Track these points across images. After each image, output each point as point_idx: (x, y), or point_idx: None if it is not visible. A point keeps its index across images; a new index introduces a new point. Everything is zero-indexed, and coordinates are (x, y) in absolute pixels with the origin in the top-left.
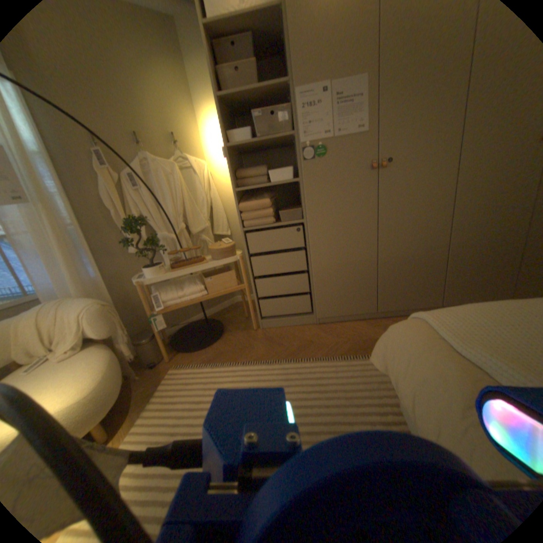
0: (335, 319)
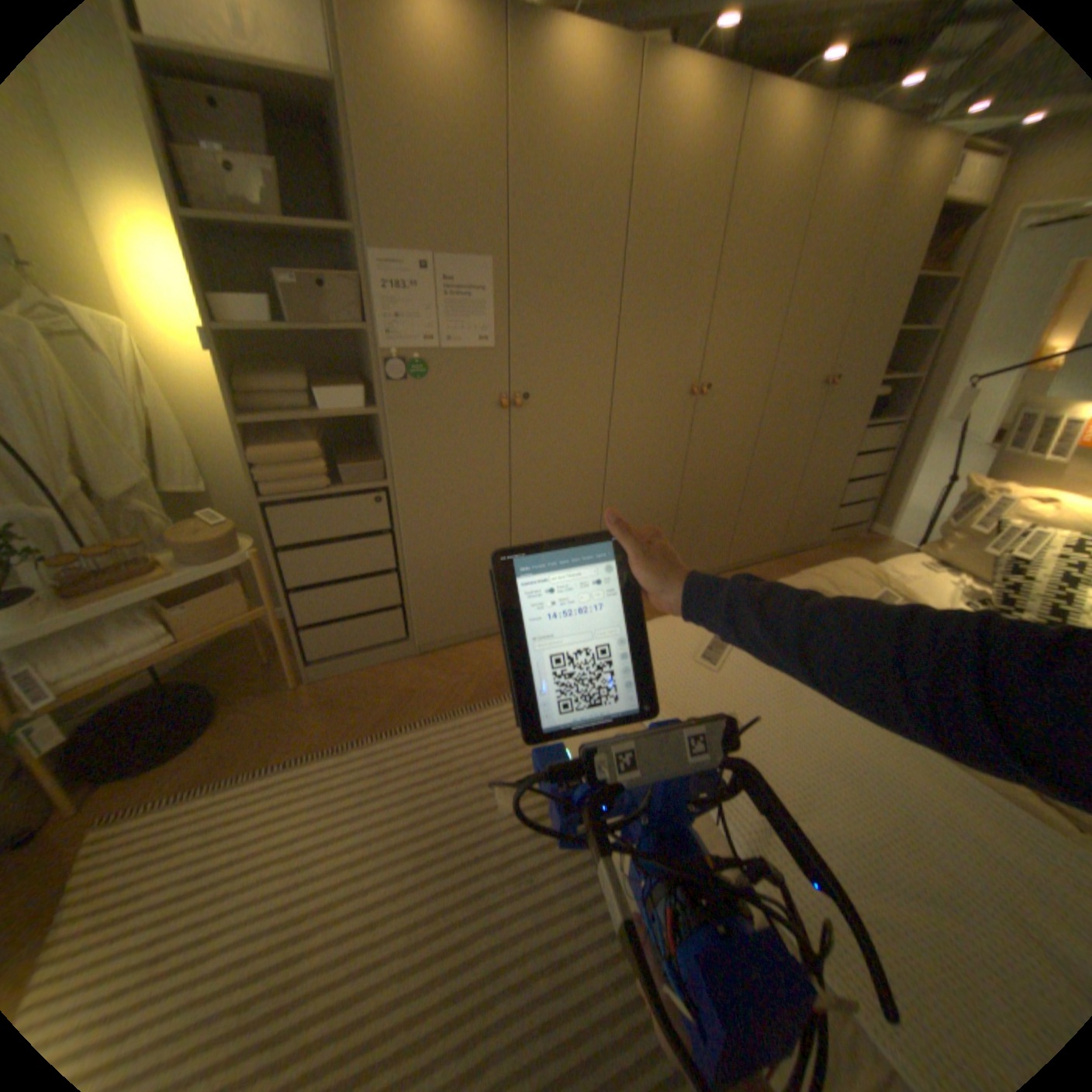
0: (448, 644)
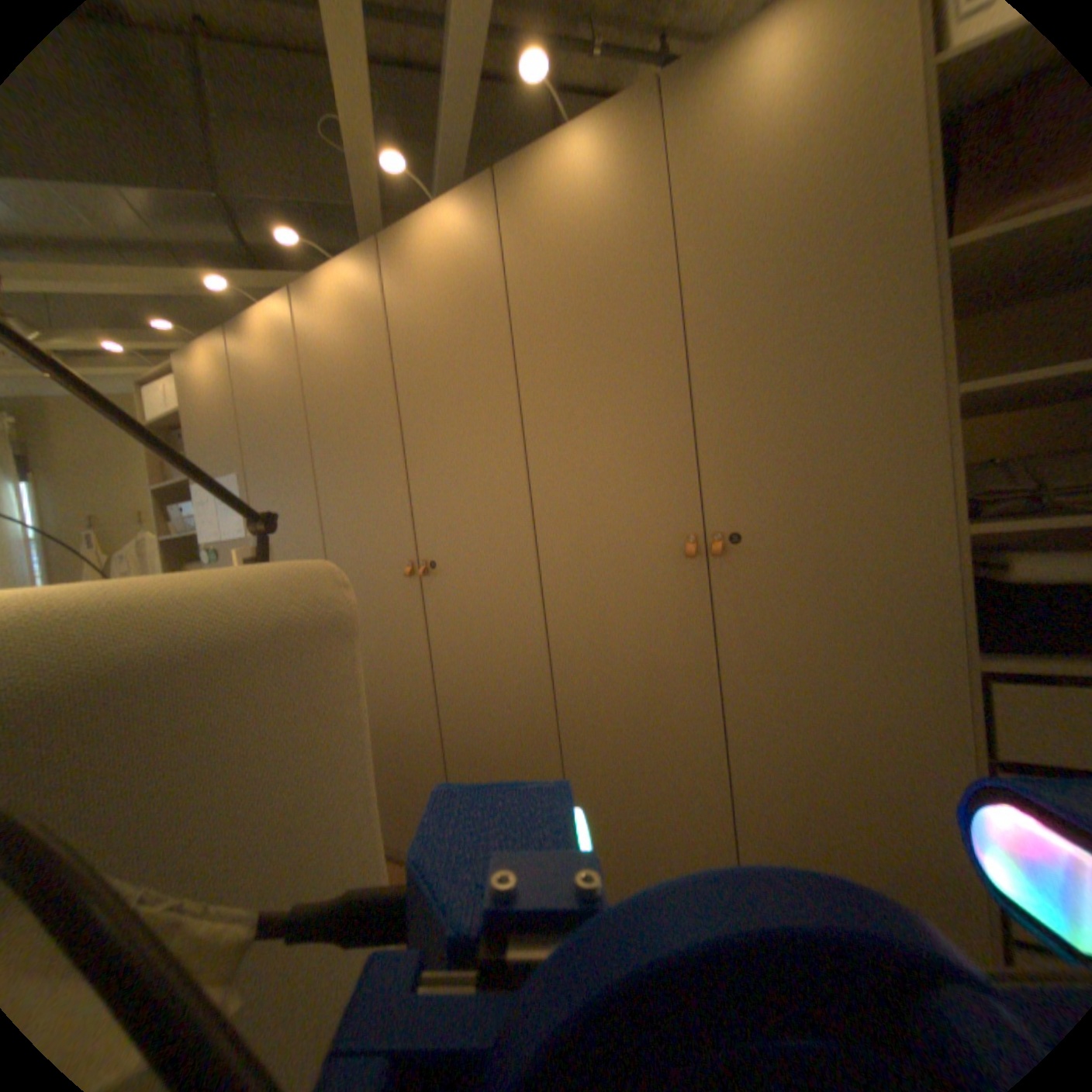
0: None
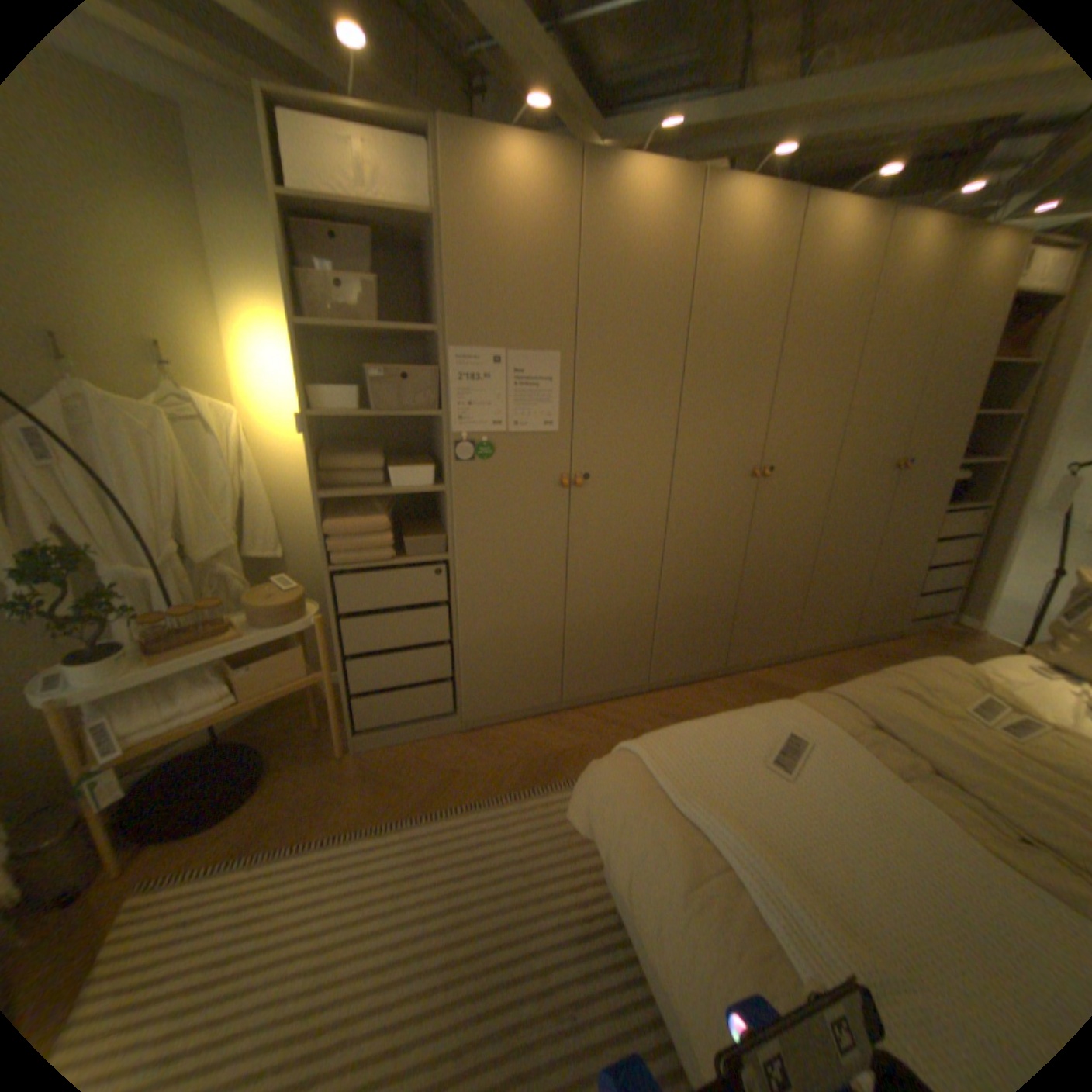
0: (496, 722)
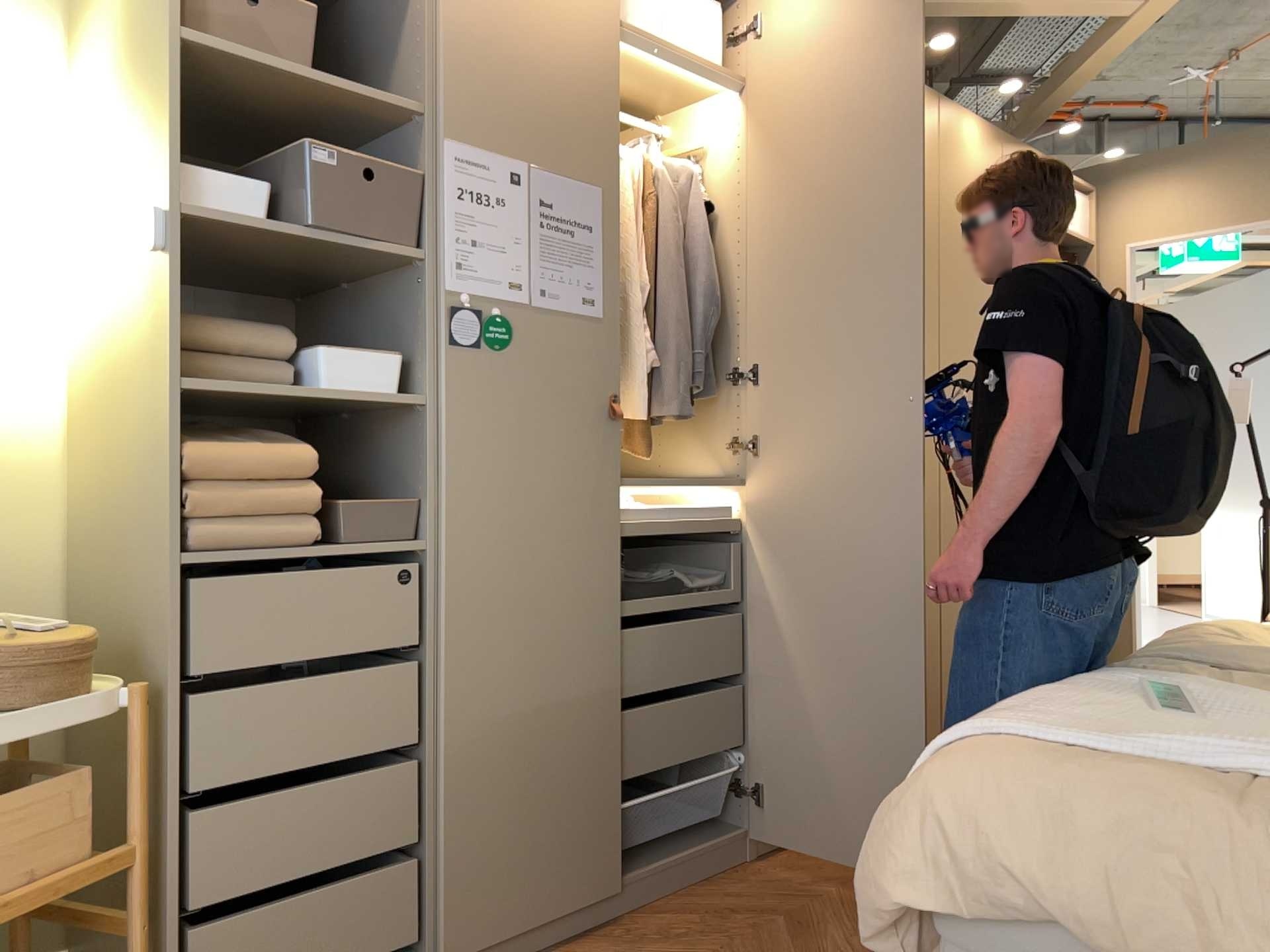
0: None
